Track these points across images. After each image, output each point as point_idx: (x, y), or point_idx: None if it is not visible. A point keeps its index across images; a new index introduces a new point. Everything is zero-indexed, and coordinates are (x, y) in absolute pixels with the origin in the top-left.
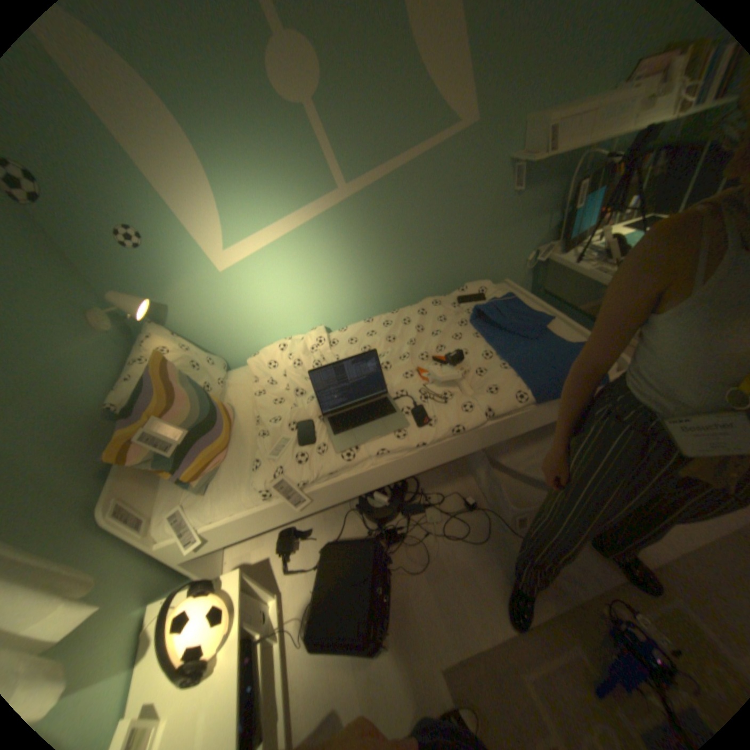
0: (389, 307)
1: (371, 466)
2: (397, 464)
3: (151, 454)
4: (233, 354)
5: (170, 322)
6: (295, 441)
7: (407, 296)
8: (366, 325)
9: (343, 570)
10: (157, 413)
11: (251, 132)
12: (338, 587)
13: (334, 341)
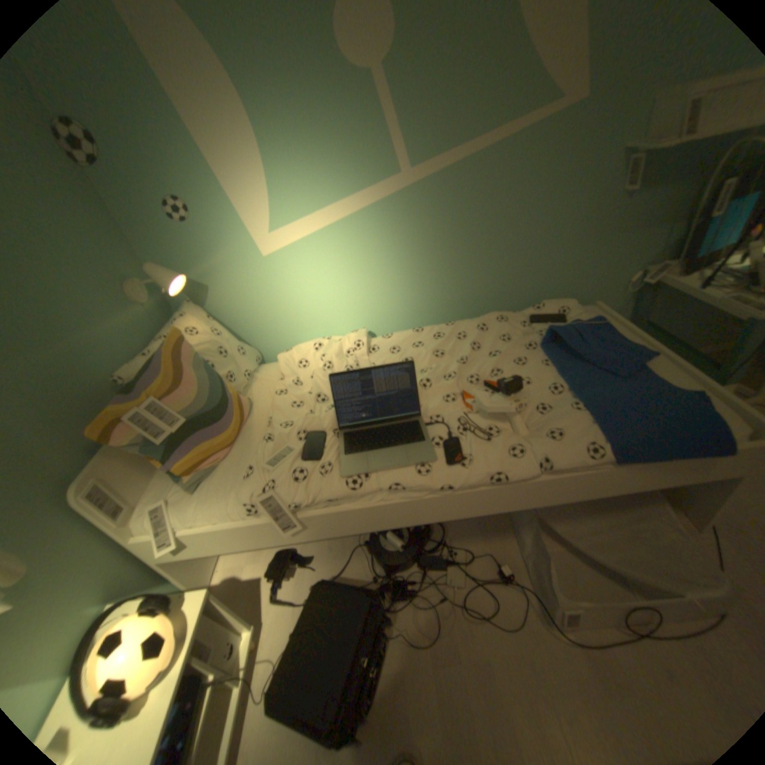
0: (445, 318)
1: (381, 501)
2: (414, 504)
3: (140, 438)
4: (269, 348)
5: (210, 305)
6: (298, 453)
7: (468, 309)
8: (413, 335)
9: (335, 616)
10: (159, 394)
11: (309, 102)
12: (325, 636)
13: (374, 347)
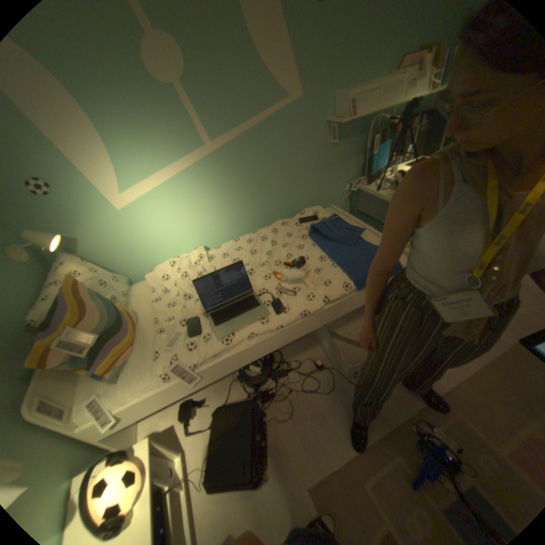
0: (251, 228)
1: (244, 347)
2: (264, 343)
3: (68, 357)
4: (134, 272)
5: (80, 251)
6: (186, 334)
7: (263, 220)
8: (235, 243)
9: (231, 426)
10: (72, 323)
11: (134, 104)
12: (228, 440)
13: (212, 256)
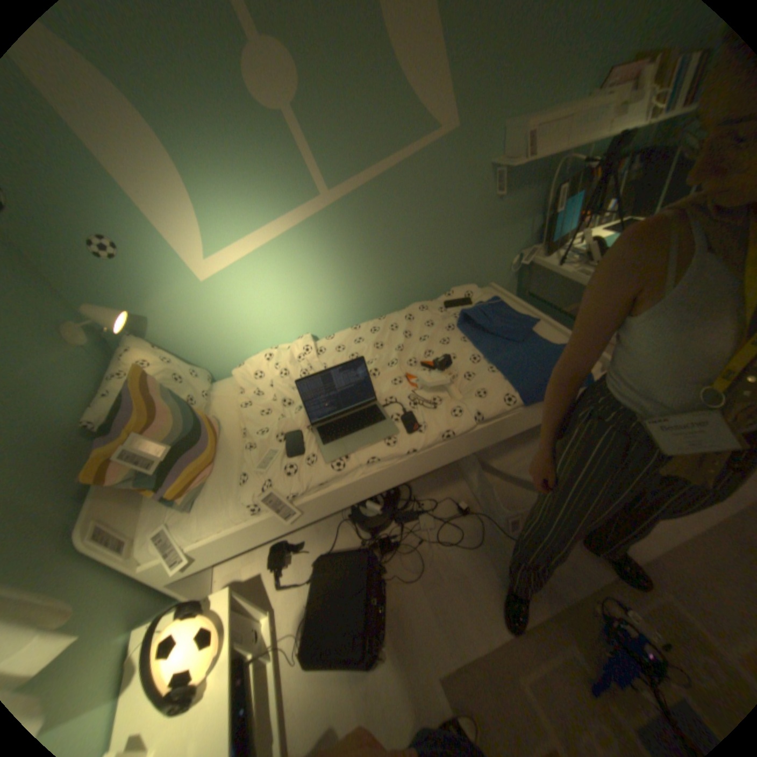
0: (376, 313)
1: (362, 475)
2: (388, 472)
3: (132, 472)
4: (217, 366)
5: (150, 334)
6: (283, 453)
7: (394, 302)
8: (353, 332)
9: (337, 582)
10: (138, 429)
11: (229, 139)
12: (332, 601)
13: (321, 349)
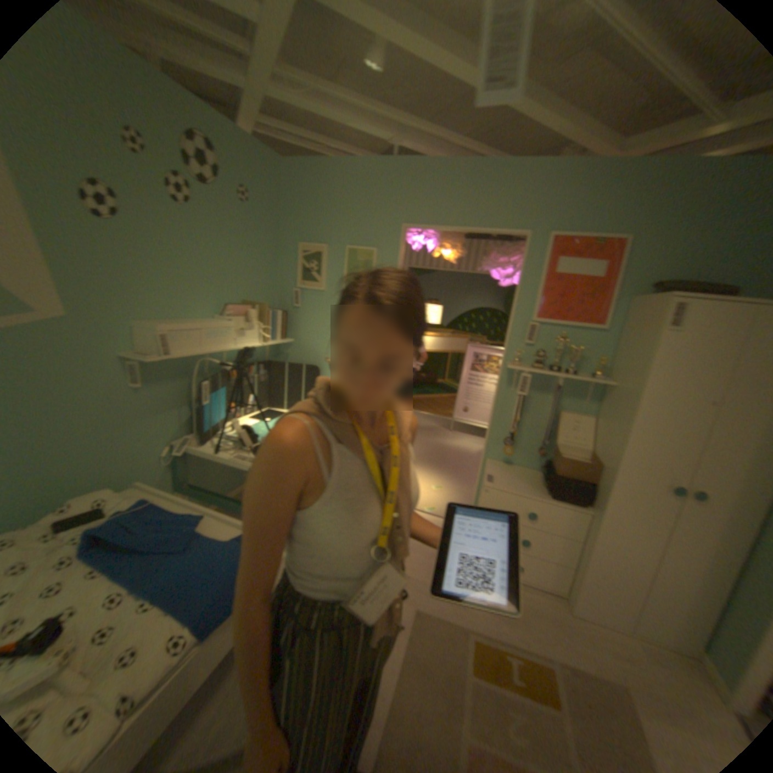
0: None
1: None
2: None
3: None
4: None
5: None
6: None
7: None
8: None
9: None
10: None
11: None
12: None
13: None
